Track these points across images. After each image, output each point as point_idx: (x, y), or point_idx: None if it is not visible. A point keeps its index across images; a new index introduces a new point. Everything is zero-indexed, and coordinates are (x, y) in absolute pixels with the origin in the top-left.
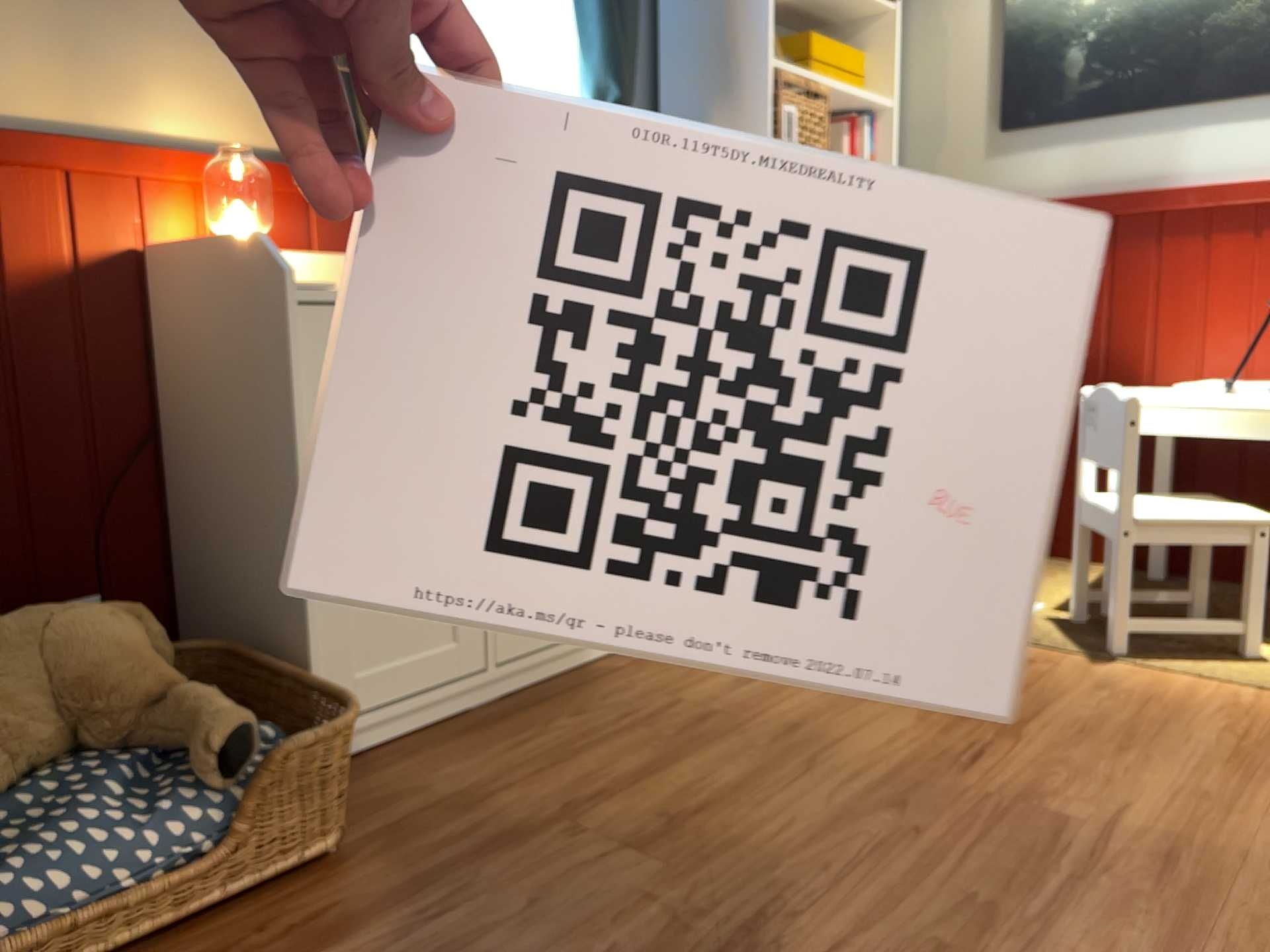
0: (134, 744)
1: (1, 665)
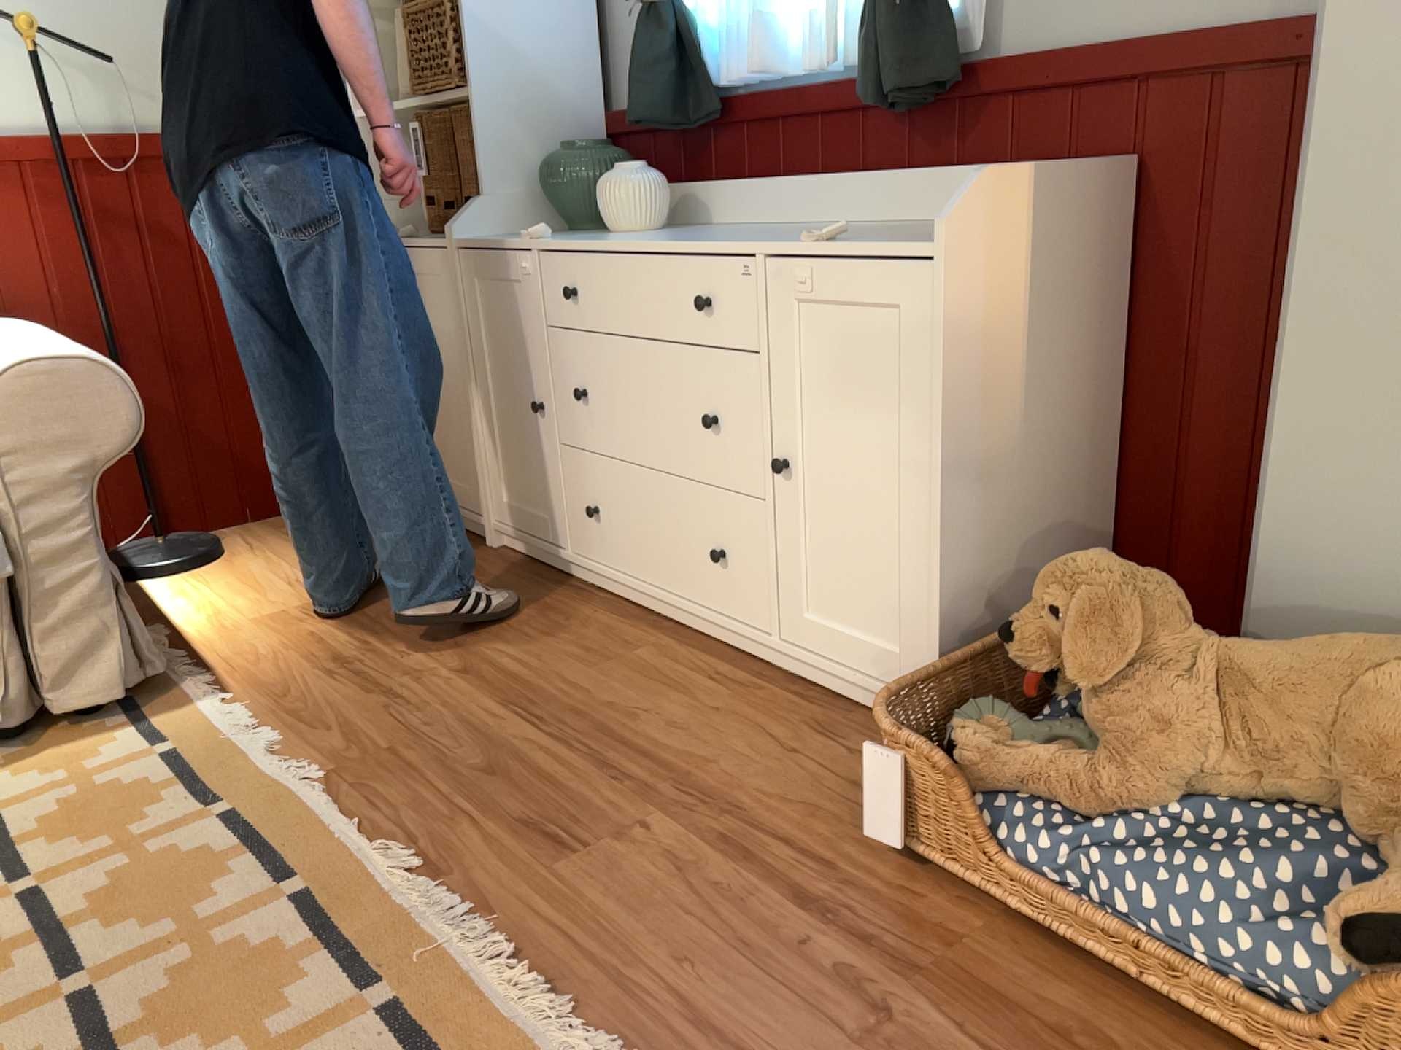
0: (1387, 850)
1: (1315, 681)
